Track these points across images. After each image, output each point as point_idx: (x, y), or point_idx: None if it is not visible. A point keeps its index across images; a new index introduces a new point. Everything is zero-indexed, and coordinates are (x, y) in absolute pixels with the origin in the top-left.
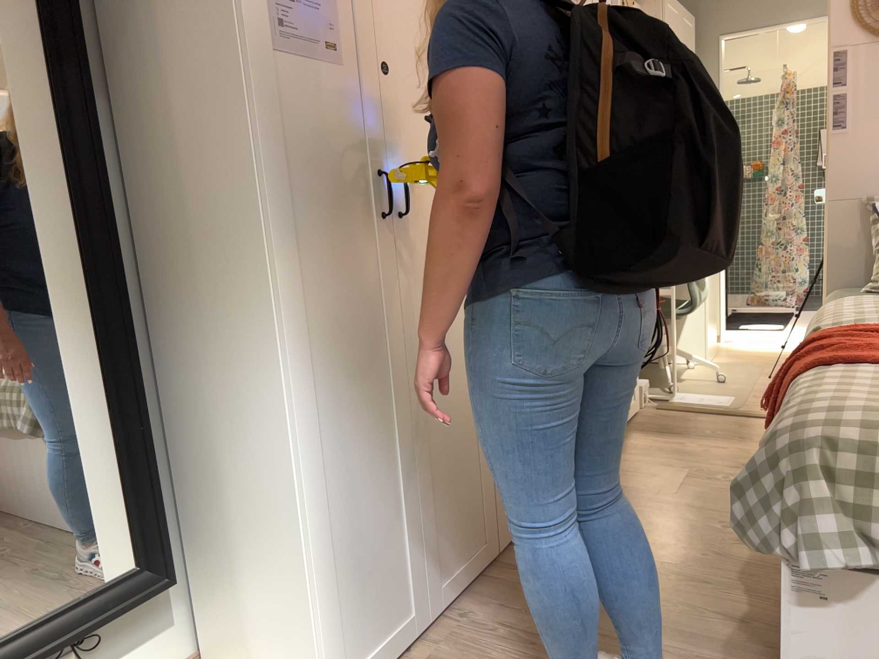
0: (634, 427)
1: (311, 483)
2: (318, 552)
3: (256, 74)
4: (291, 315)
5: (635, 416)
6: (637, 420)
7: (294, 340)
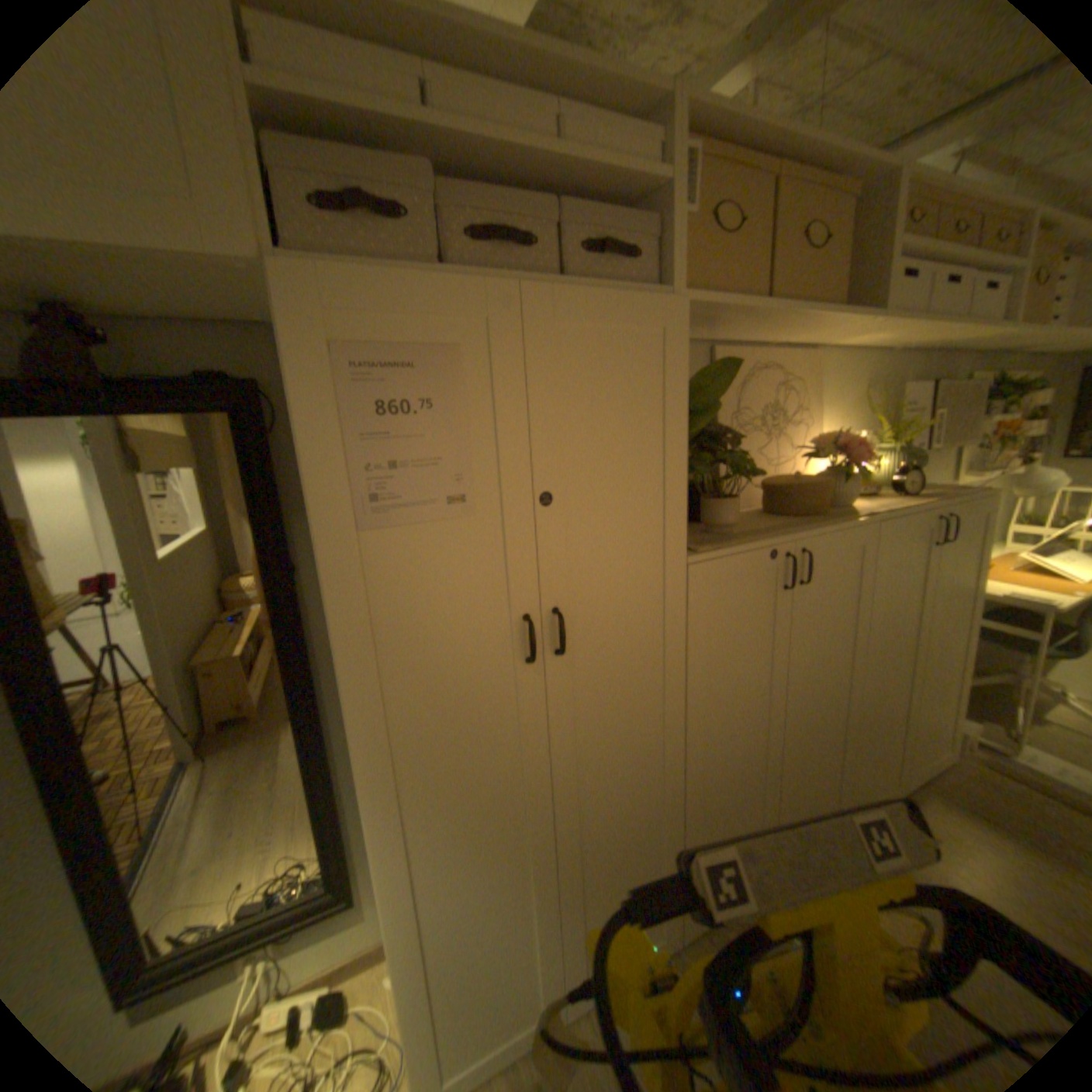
0: (940, 794)
1: (398, 940)
2: (407, 995)
3: (323, 570)
4: (374, 796)
5: (948, 774)
6: (951, 783)
7: (378, 818)
